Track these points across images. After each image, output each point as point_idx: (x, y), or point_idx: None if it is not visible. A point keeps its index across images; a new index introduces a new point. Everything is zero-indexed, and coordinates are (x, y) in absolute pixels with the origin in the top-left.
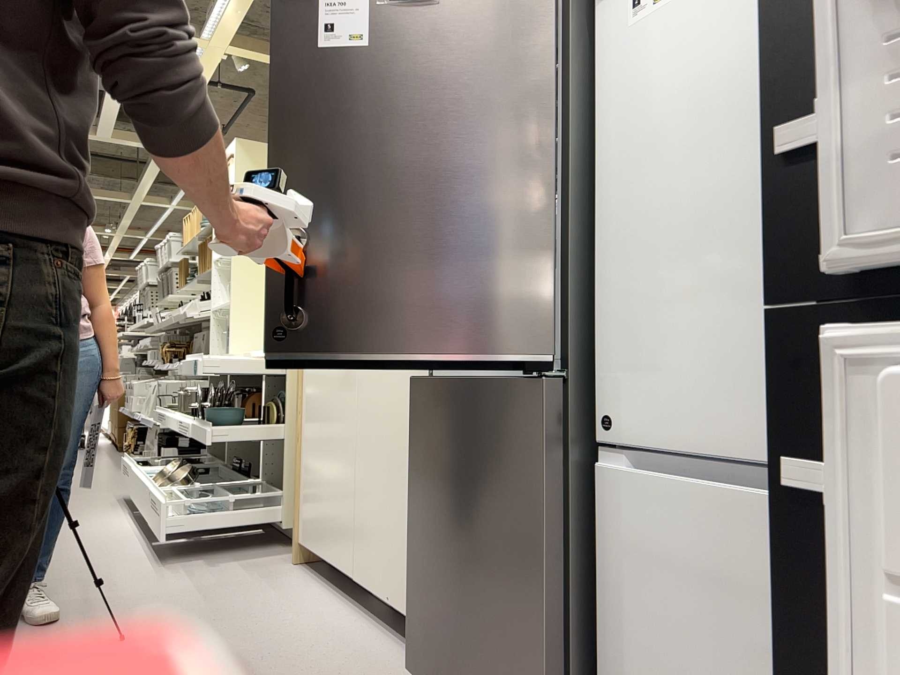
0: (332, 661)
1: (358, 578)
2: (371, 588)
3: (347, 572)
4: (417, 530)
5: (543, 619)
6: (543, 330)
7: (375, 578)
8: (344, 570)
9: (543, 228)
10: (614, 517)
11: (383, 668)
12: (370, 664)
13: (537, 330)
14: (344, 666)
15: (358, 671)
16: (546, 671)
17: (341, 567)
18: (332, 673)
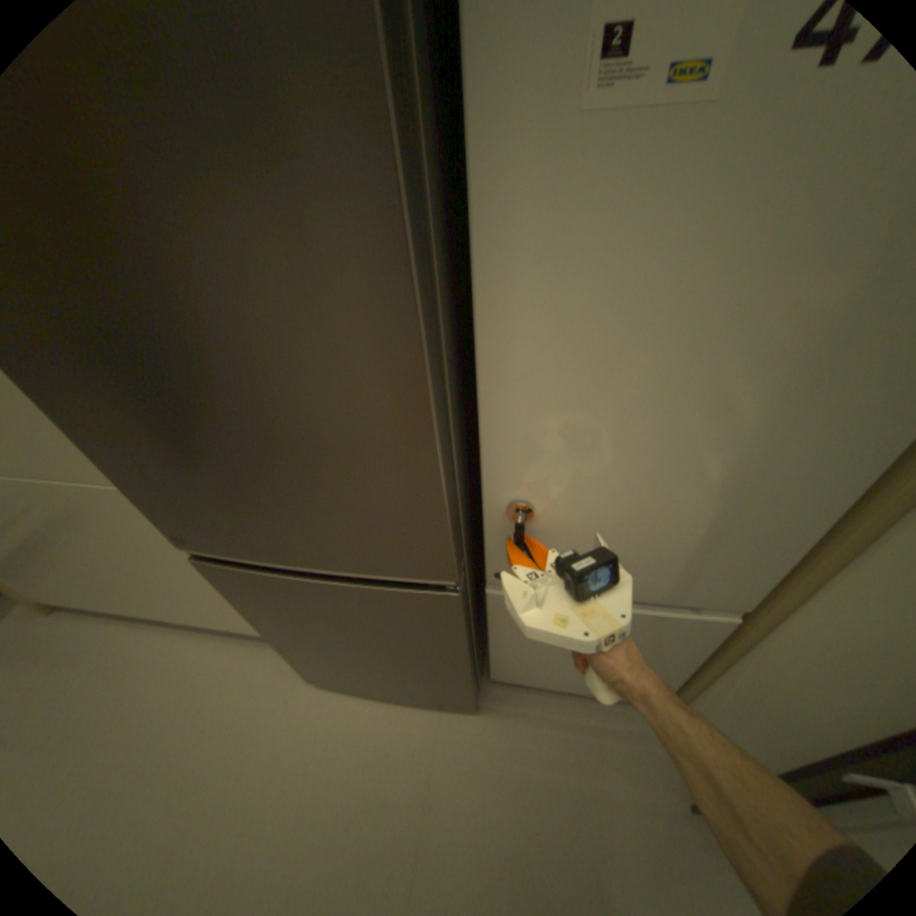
0: (228, 708)
1: (169, 619)
2: (196, 624)
3: (148, 616)
4: (278, 638)
5: (463, 674)
6: (445, 562)
7: (196, 620)
8: (141, 615)
9: (433, 481)
10: (502, 609)
11: (274, 680)
12: (260, 684)
13: (436, 561)
14: (243, 704)
15: (258, 699)
16: (463, 682)
17: (134, 614)
18: (241, 720)
